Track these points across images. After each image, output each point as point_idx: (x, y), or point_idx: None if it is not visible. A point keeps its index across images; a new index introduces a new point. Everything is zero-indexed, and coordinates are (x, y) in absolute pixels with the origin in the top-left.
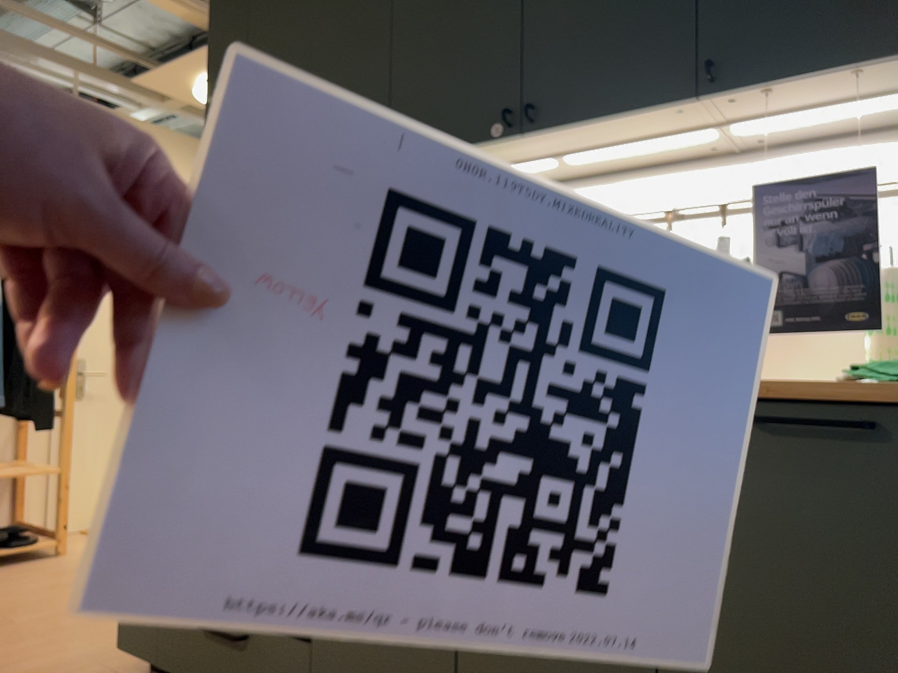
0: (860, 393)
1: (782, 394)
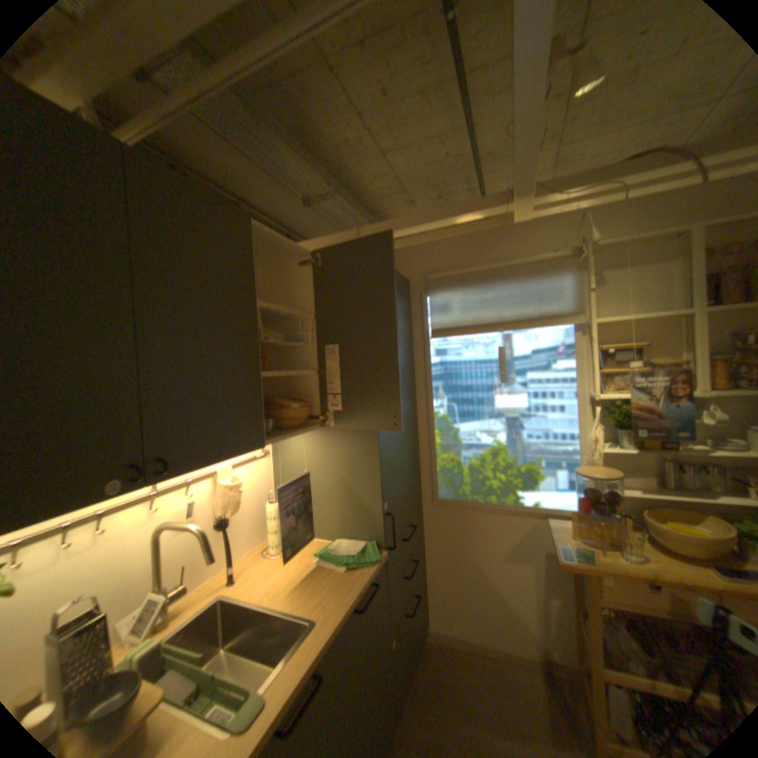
0: (374, 577)
1: (362, 594)
